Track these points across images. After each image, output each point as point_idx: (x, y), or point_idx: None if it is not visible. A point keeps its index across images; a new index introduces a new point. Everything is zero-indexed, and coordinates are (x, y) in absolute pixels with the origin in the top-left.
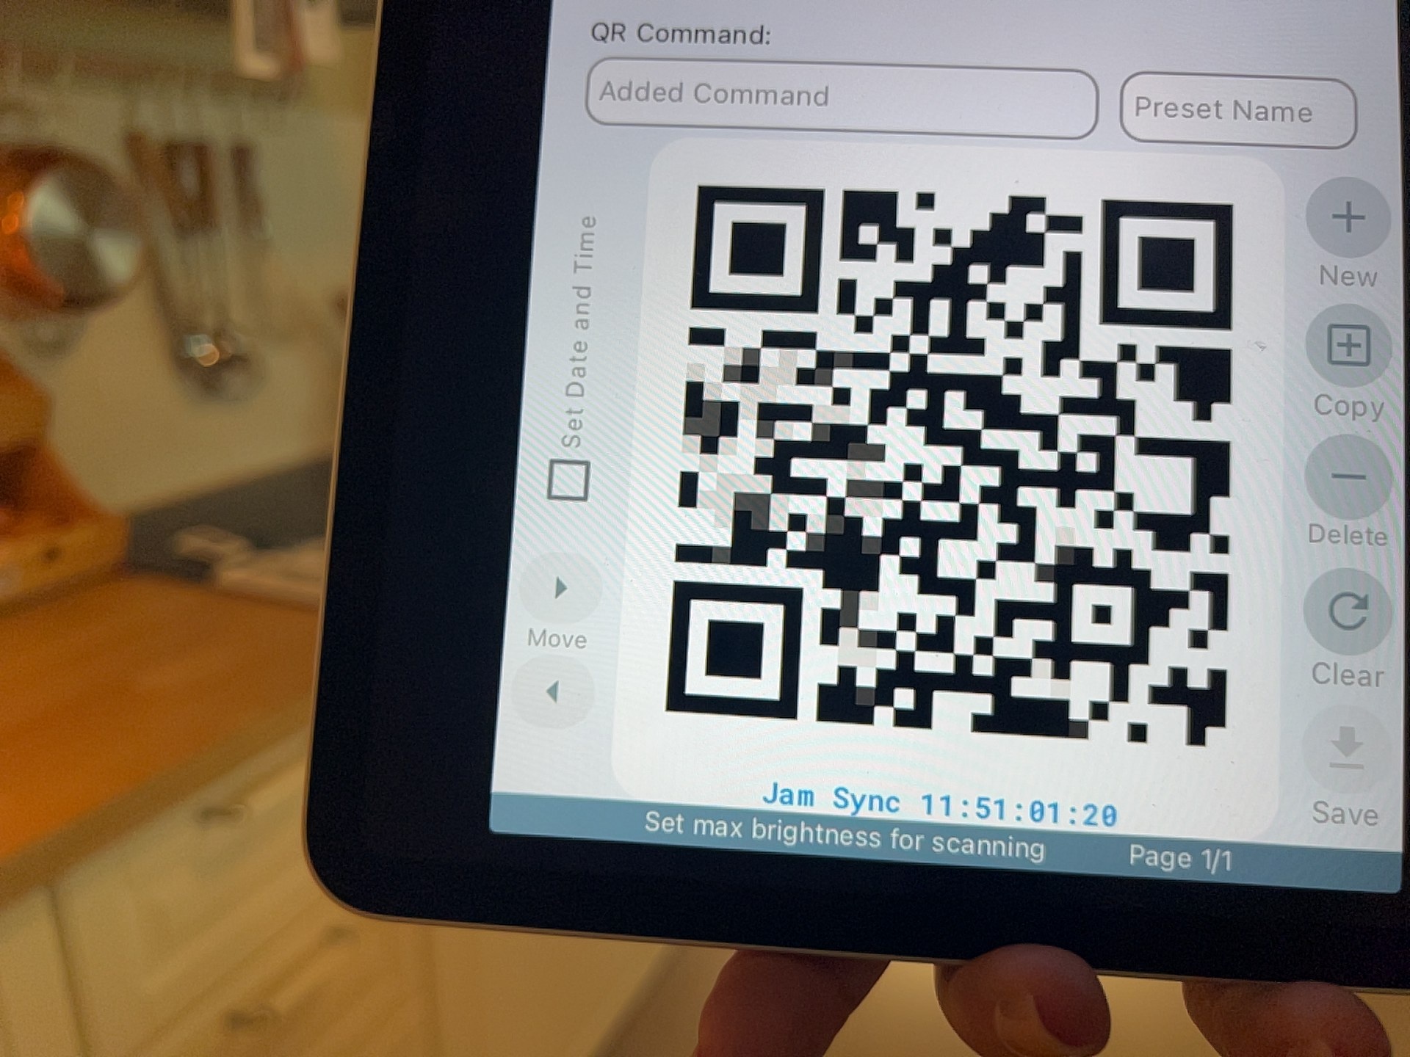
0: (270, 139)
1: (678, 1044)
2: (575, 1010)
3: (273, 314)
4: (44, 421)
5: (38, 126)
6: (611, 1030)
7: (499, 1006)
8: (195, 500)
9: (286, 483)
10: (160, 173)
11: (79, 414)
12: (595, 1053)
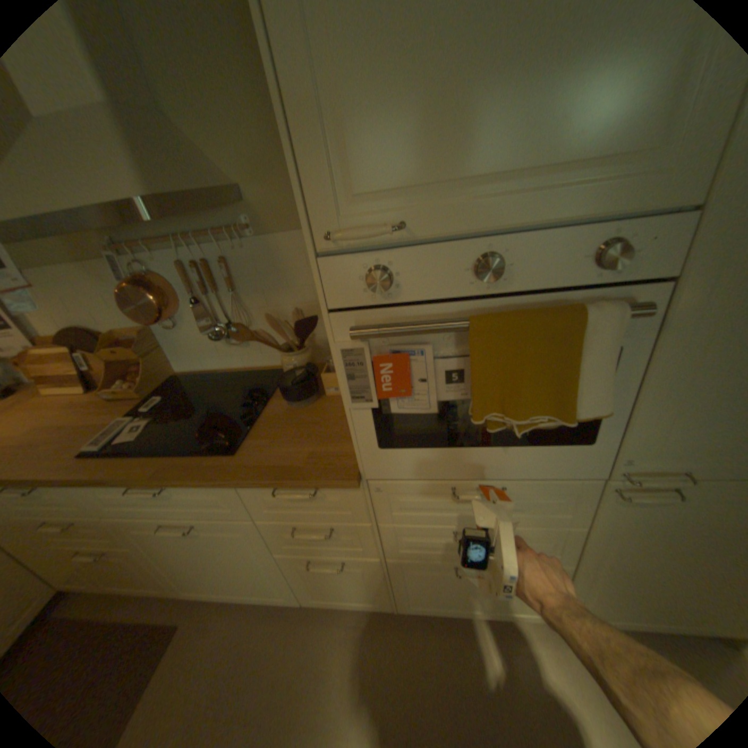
0: (237, 252)
1: (293, 634)
2: (231, 589)
3: (254, 317)
4: (180, 345)
5: (150, 265)
6: (267, 604)
7: (176, 568)
8: (233, 372)
9: (267, 373)
10: (188, 275)
11: (189, 345)
12: (256, 604)
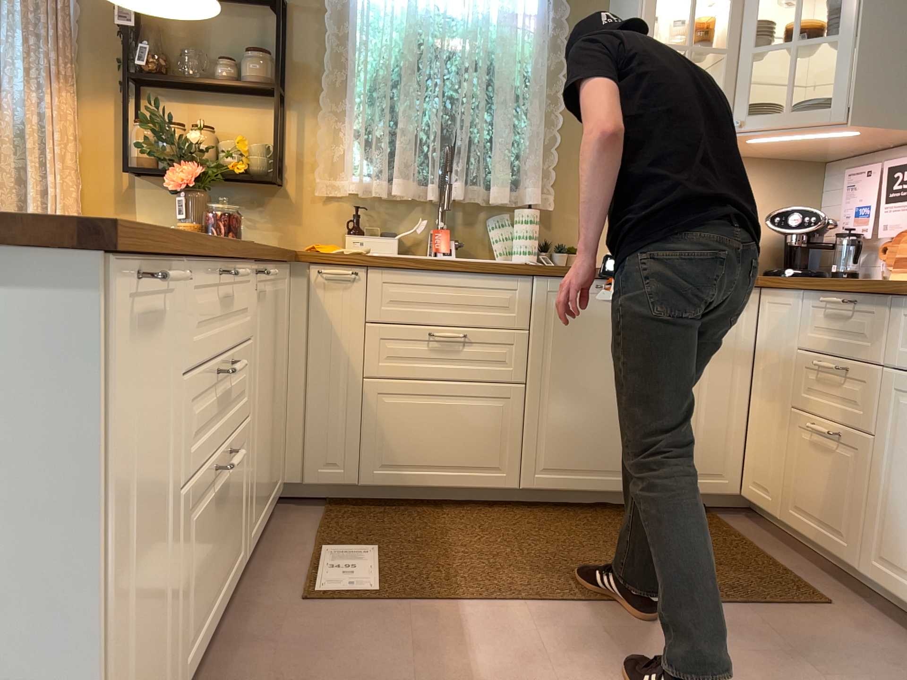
0: None
1: None
2: None
3: None
4: None
5: None
6: None
7: None
8: None
9: None
10: None
11: None
12: None
